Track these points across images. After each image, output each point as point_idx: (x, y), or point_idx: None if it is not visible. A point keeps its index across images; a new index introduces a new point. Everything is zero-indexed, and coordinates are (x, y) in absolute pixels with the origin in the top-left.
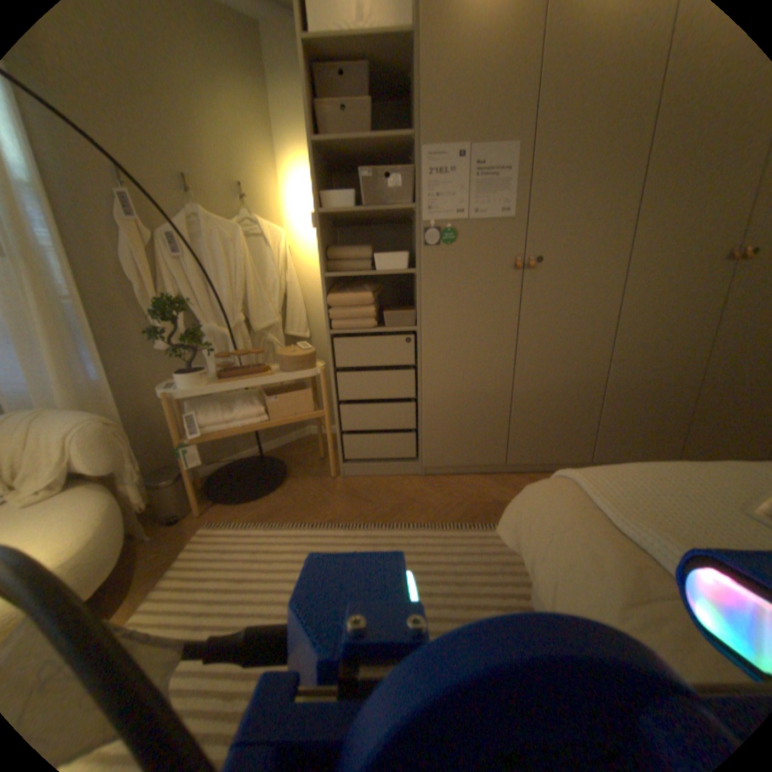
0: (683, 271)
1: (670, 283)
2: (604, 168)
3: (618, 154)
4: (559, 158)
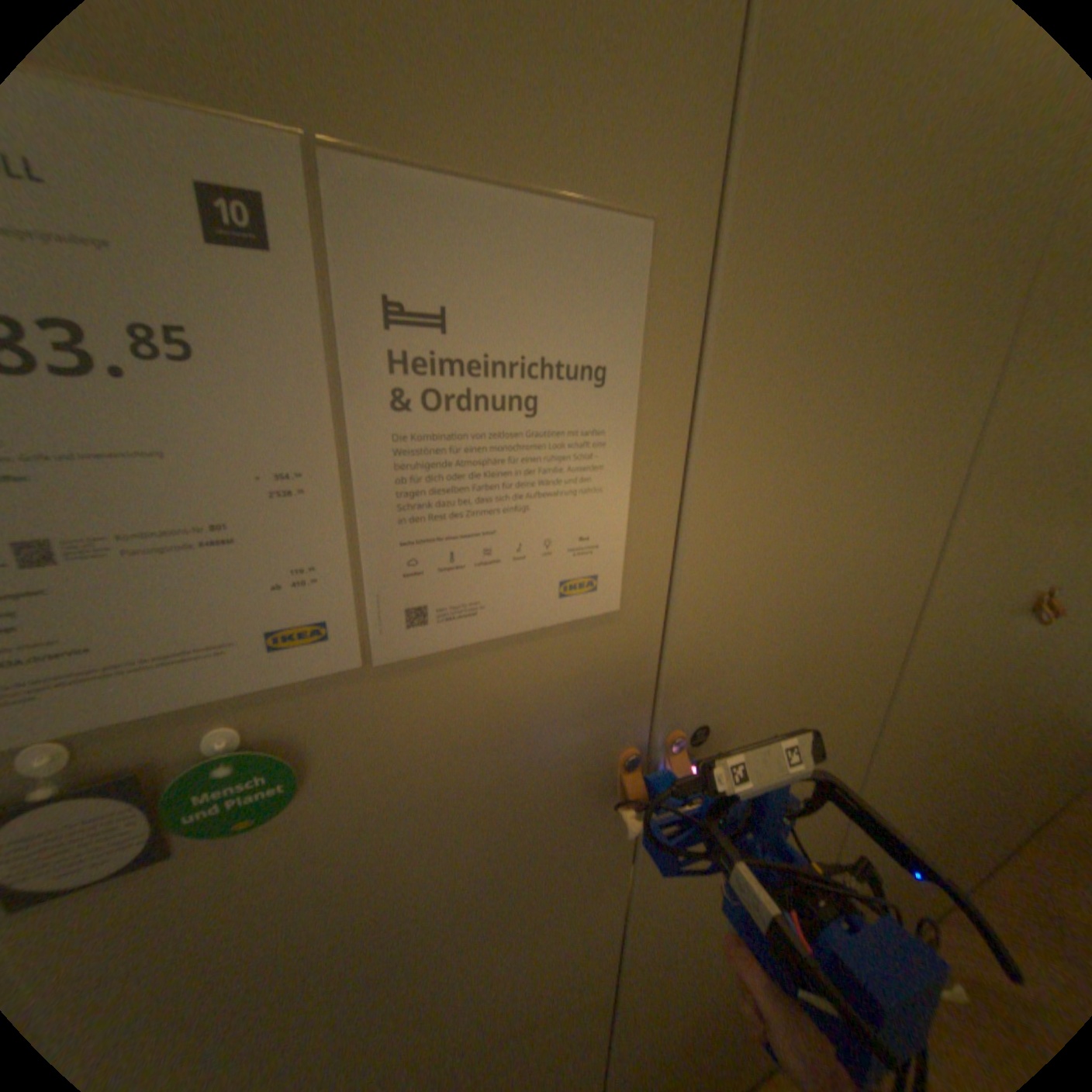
0: (976, 660)
1: (954, 690)
2: (913, 410)
3: (950, 365)
4: (806, 354)
